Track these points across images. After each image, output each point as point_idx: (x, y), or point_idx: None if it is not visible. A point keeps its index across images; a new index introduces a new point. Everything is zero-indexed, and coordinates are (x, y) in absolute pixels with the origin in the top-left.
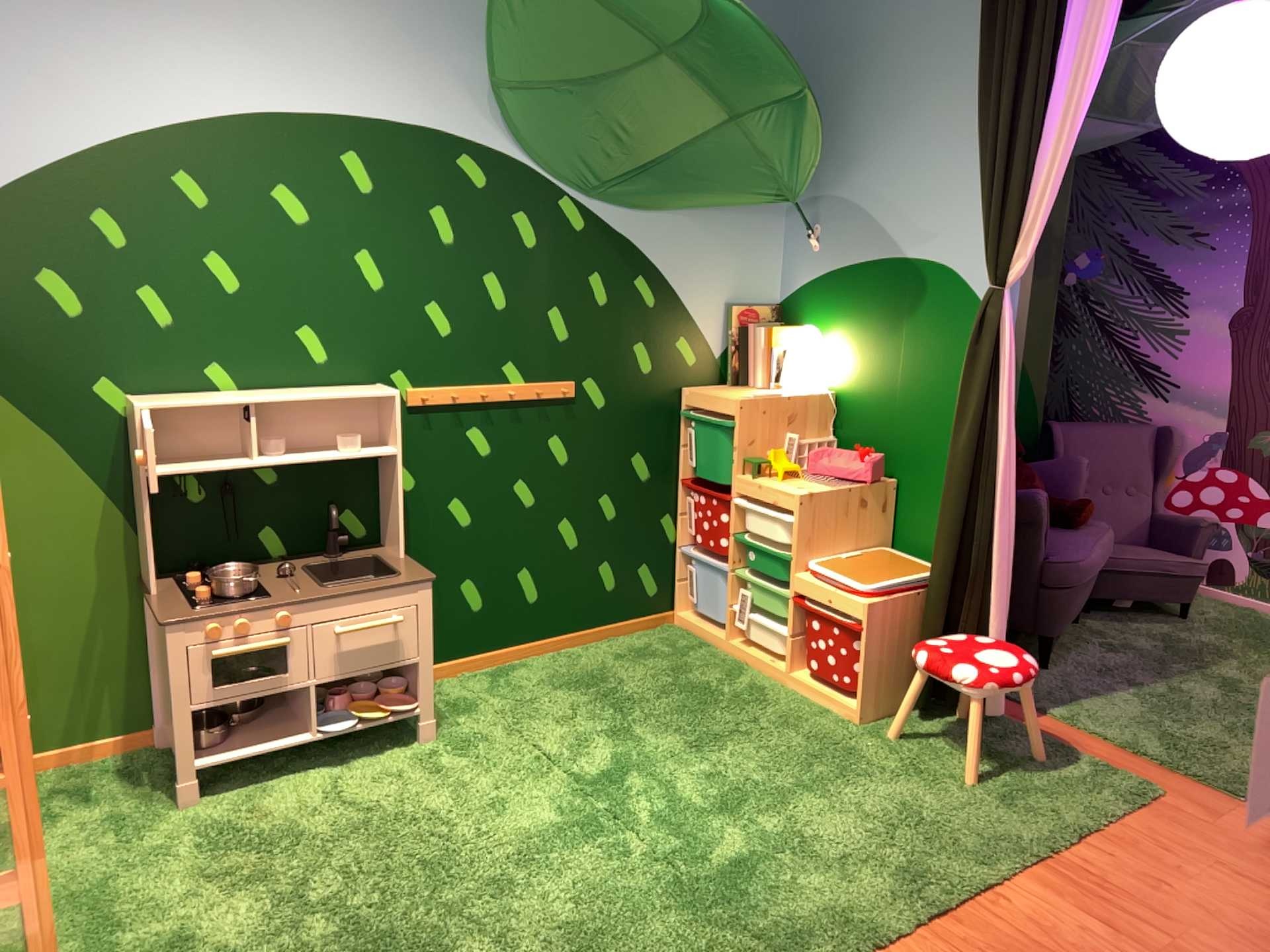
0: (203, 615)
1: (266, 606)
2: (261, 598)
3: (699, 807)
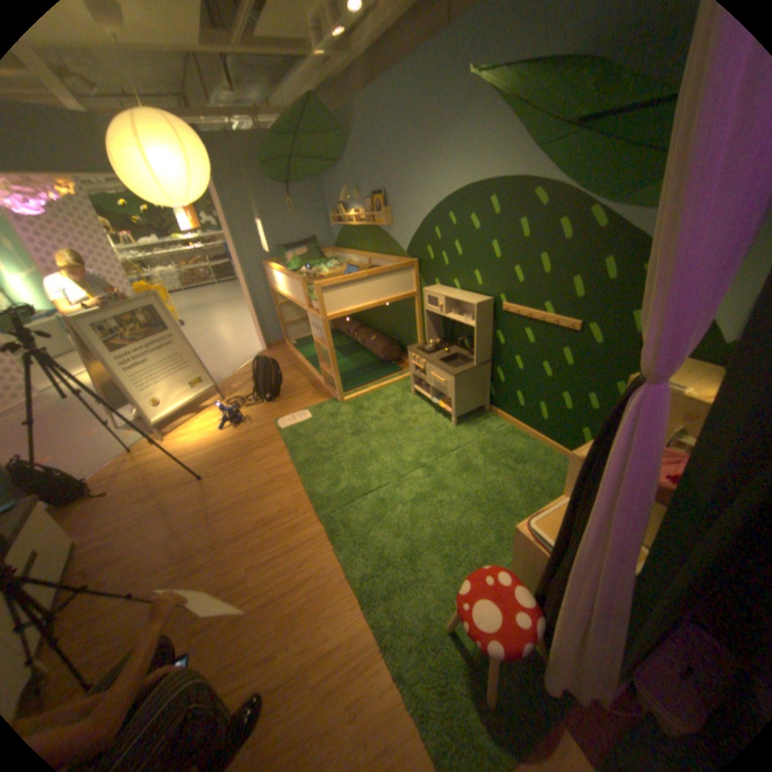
0: (411, 352)
1: (420, 357)
2: (425, 355)
3: (416, 499)
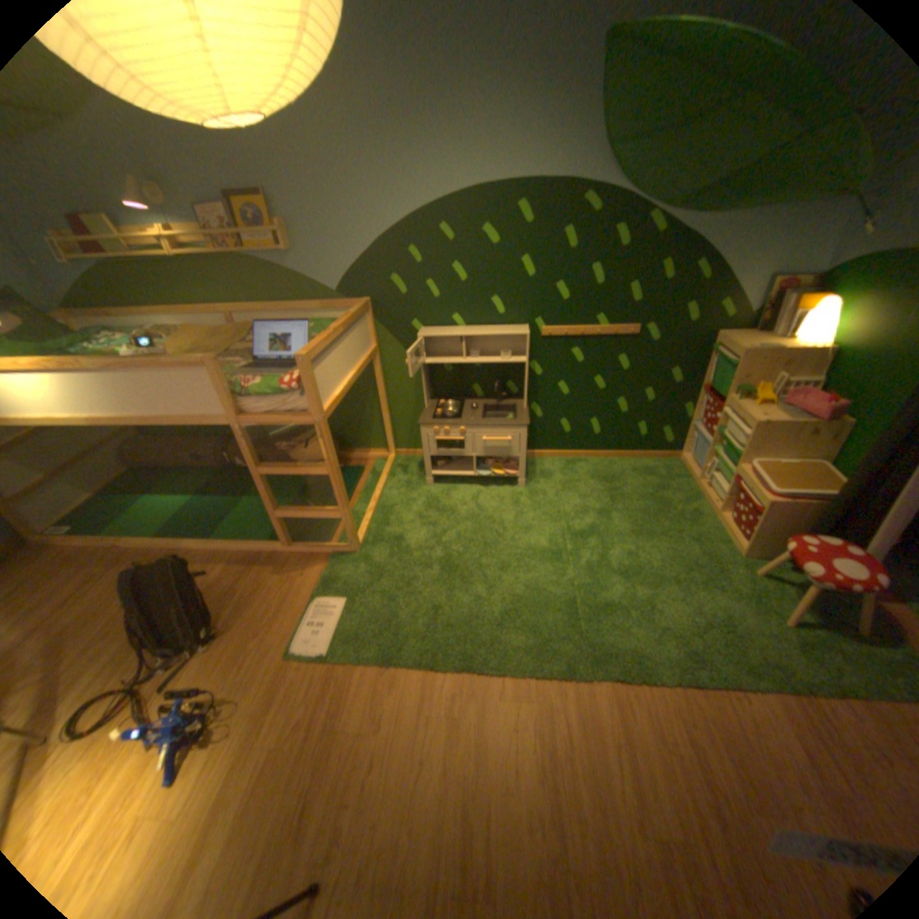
0: (432, 424)
1: (455, 425)
2: (456, 421)
3: (612, 568)
